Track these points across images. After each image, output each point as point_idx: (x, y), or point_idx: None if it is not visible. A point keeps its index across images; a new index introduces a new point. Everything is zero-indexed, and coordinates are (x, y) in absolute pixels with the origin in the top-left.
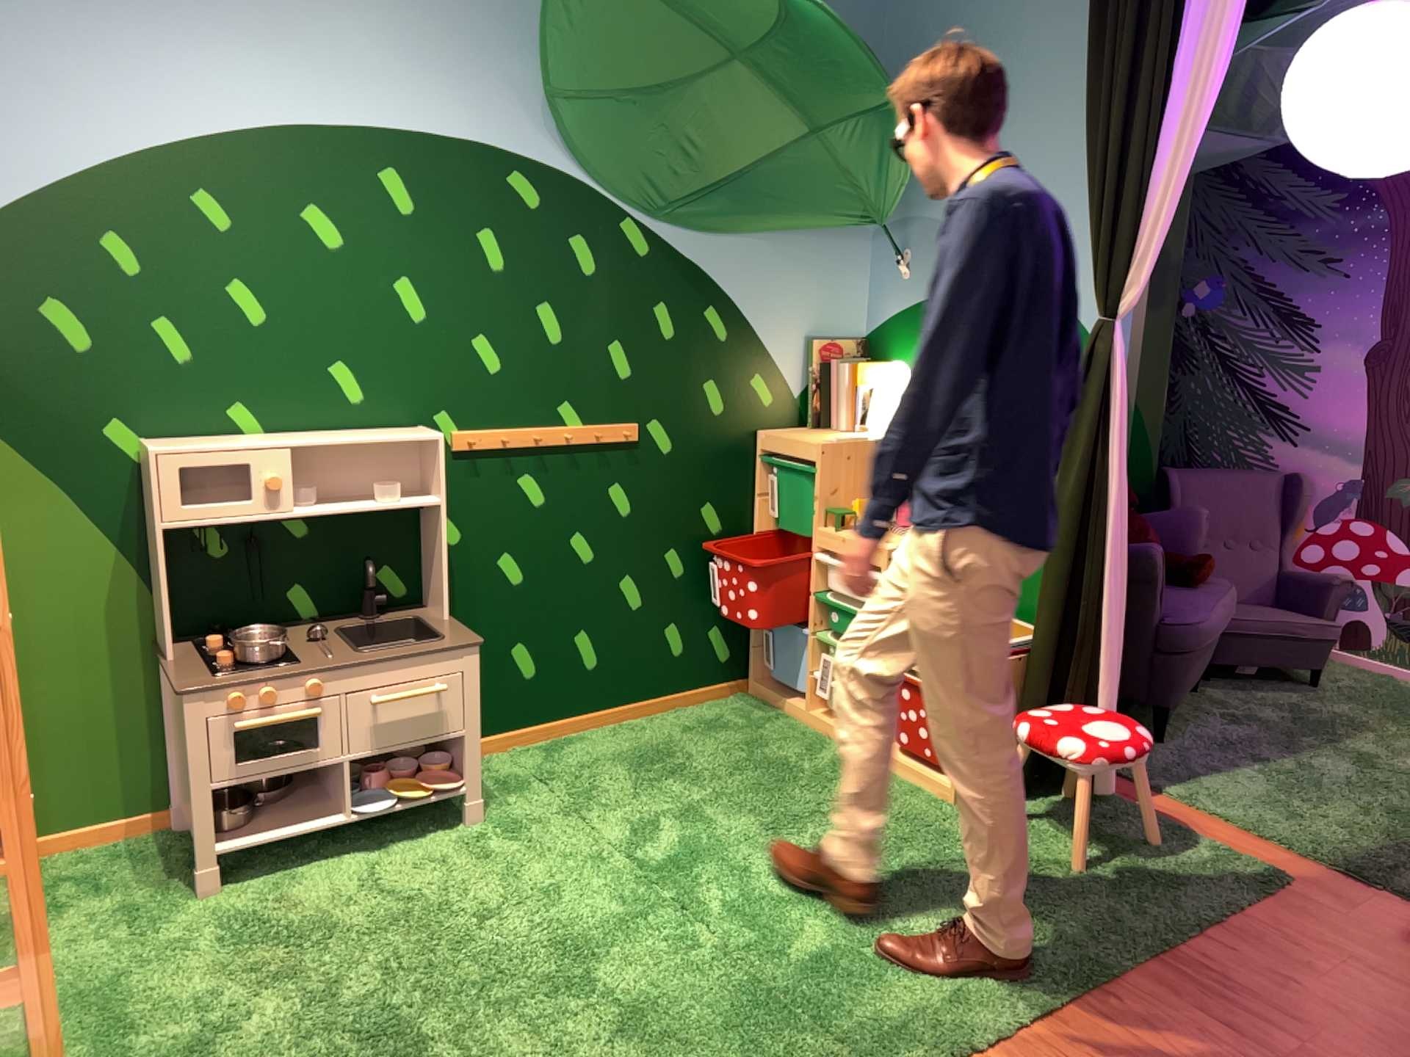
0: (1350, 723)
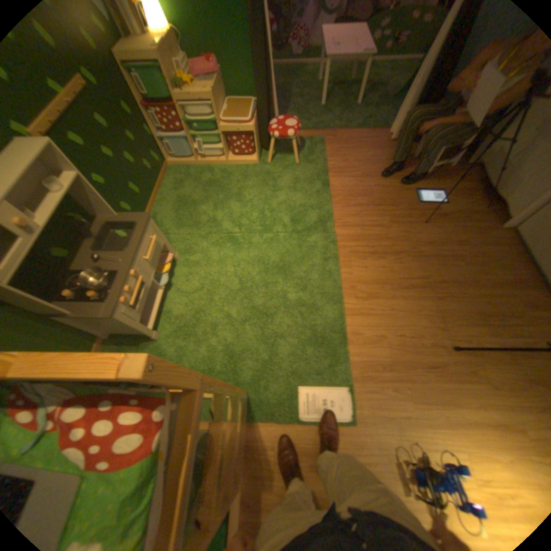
0: (287, 86)
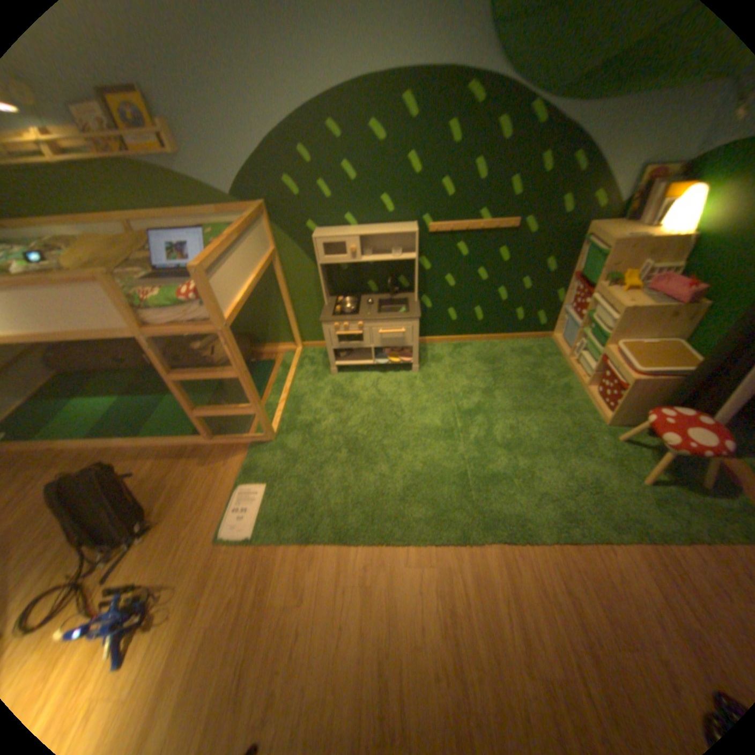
0: None
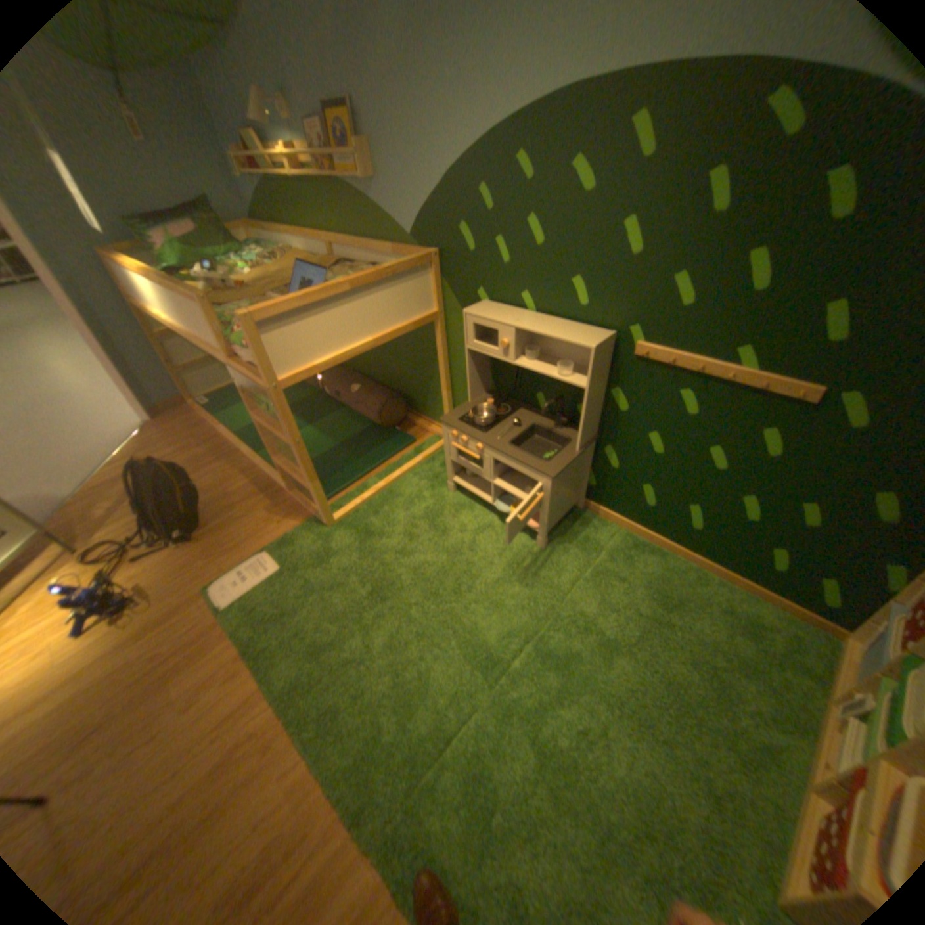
0: None
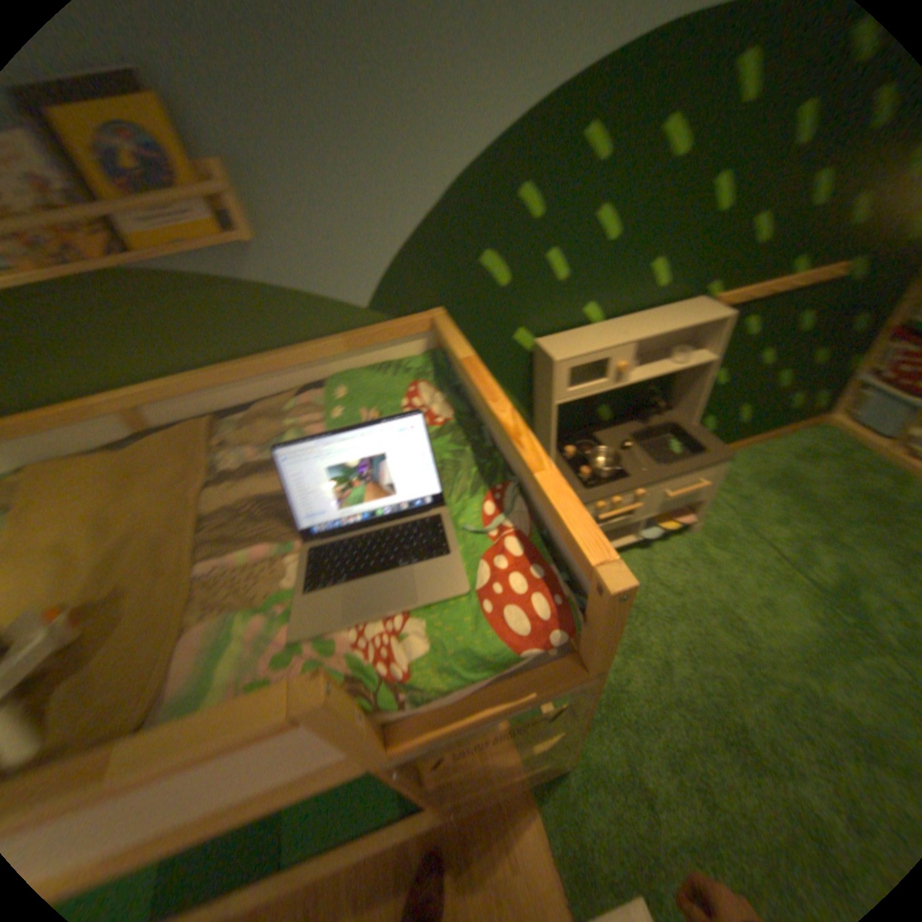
0: None
